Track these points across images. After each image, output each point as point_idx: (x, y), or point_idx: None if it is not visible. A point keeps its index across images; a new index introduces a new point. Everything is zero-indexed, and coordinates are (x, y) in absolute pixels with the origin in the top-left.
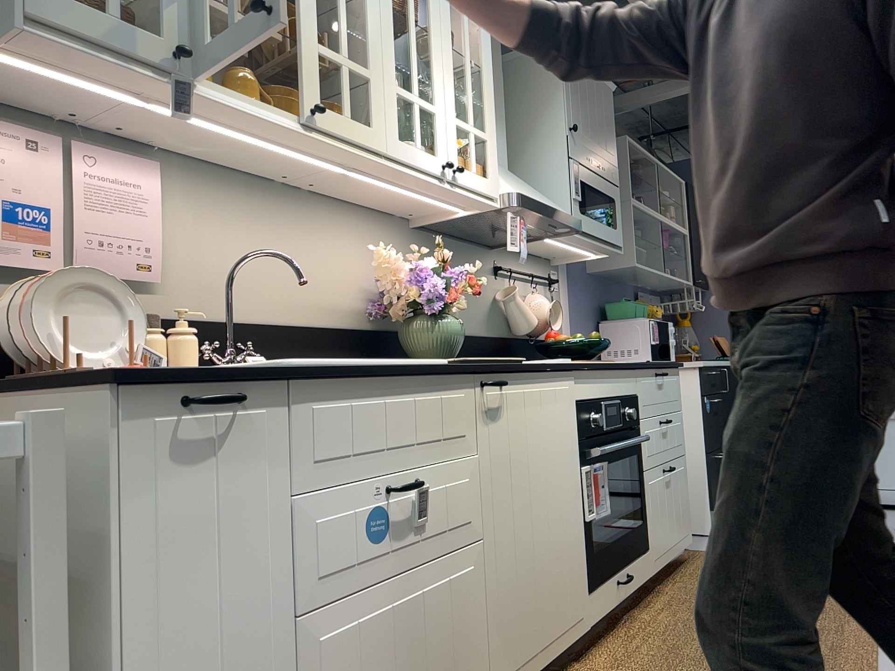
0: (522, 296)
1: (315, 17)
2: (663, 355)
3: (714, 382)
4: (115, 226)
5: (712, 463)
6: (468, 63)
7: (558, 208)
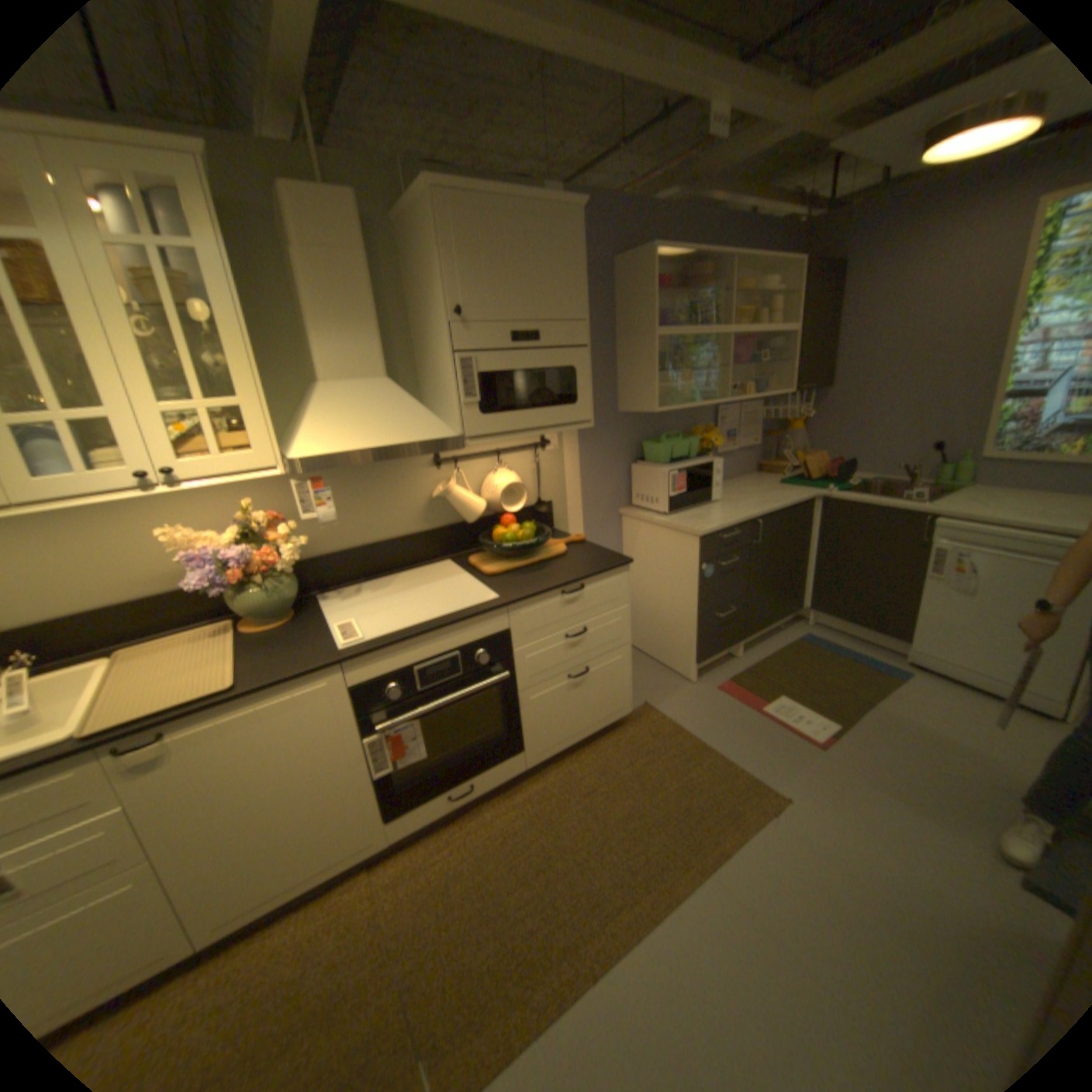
0: (461, 488)
1: None
2: (692, 501)
3: (733, 541)
4: None
5: (703, 625)
6: (172, 315)
7: (415, 432)
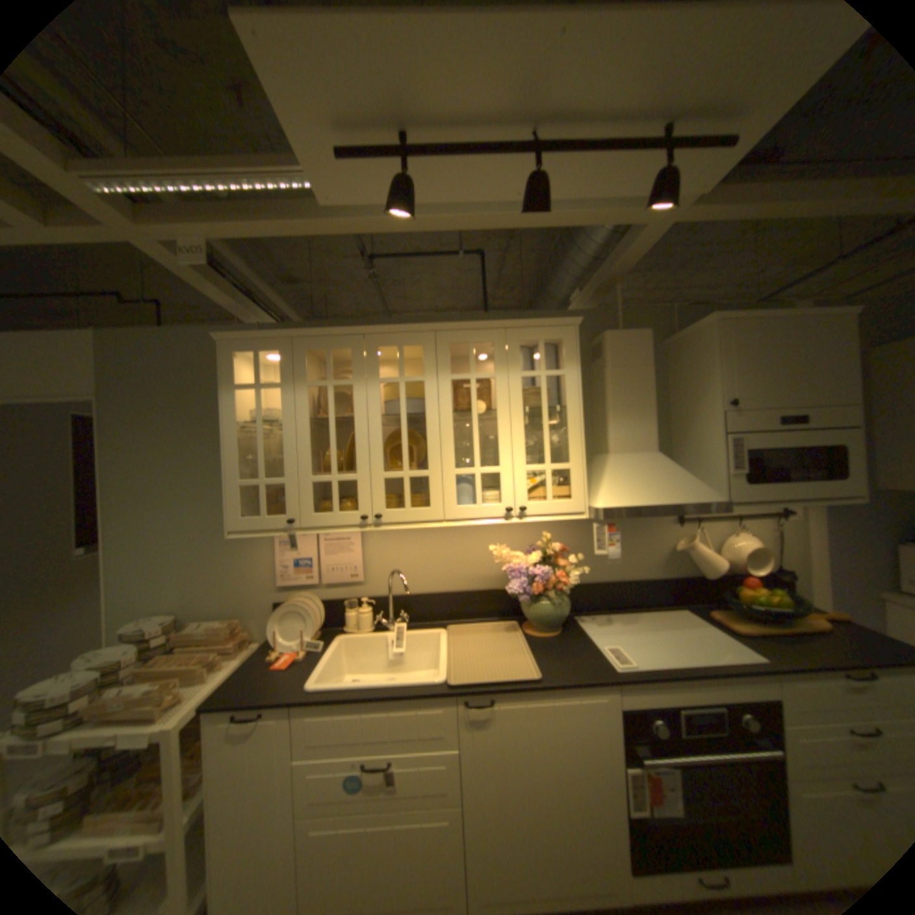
0: (706, 546)
1: (383, 458)
2: None
3: None
4: (339, 560)
5: None
6: (545, 414)
7: (690, 496)
